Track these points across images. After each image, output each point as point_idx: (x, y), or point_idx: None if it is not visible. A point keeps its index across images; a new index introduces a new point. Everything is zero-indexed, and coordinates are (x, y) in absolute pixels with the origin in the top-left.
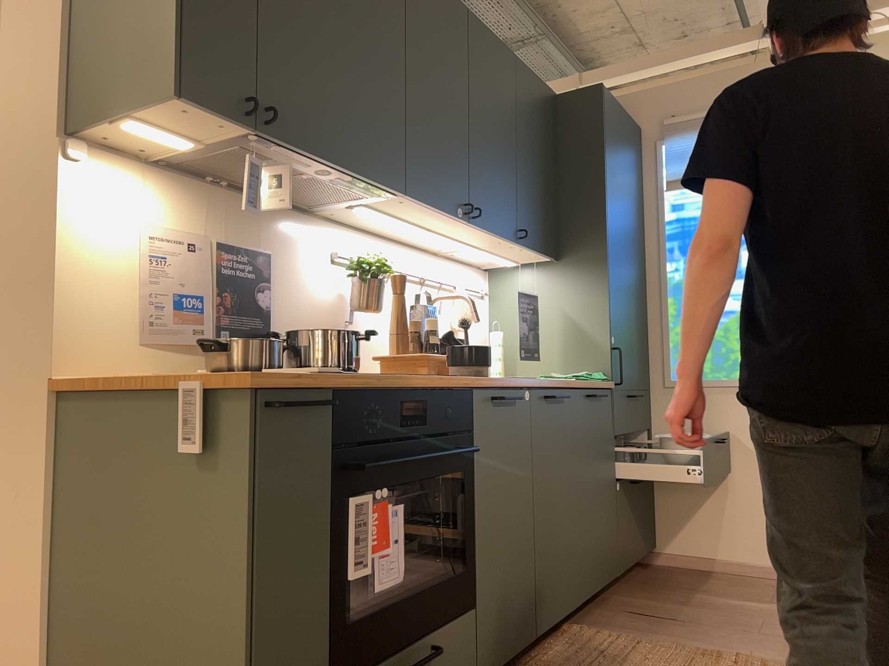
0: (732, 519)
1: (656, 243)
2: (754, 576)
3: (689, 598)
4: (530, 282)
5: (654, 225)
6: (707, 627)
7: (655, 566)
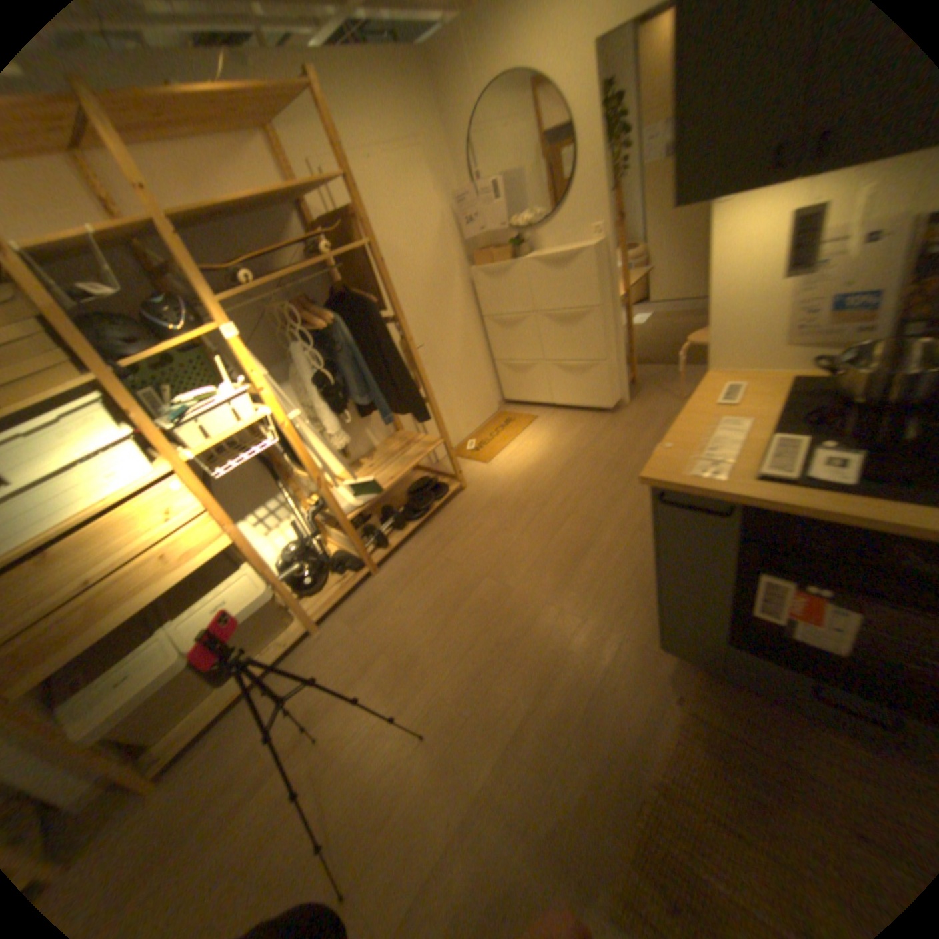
0: None
1: None
2: None
3: None
4: None
5: None
6: None
7: None
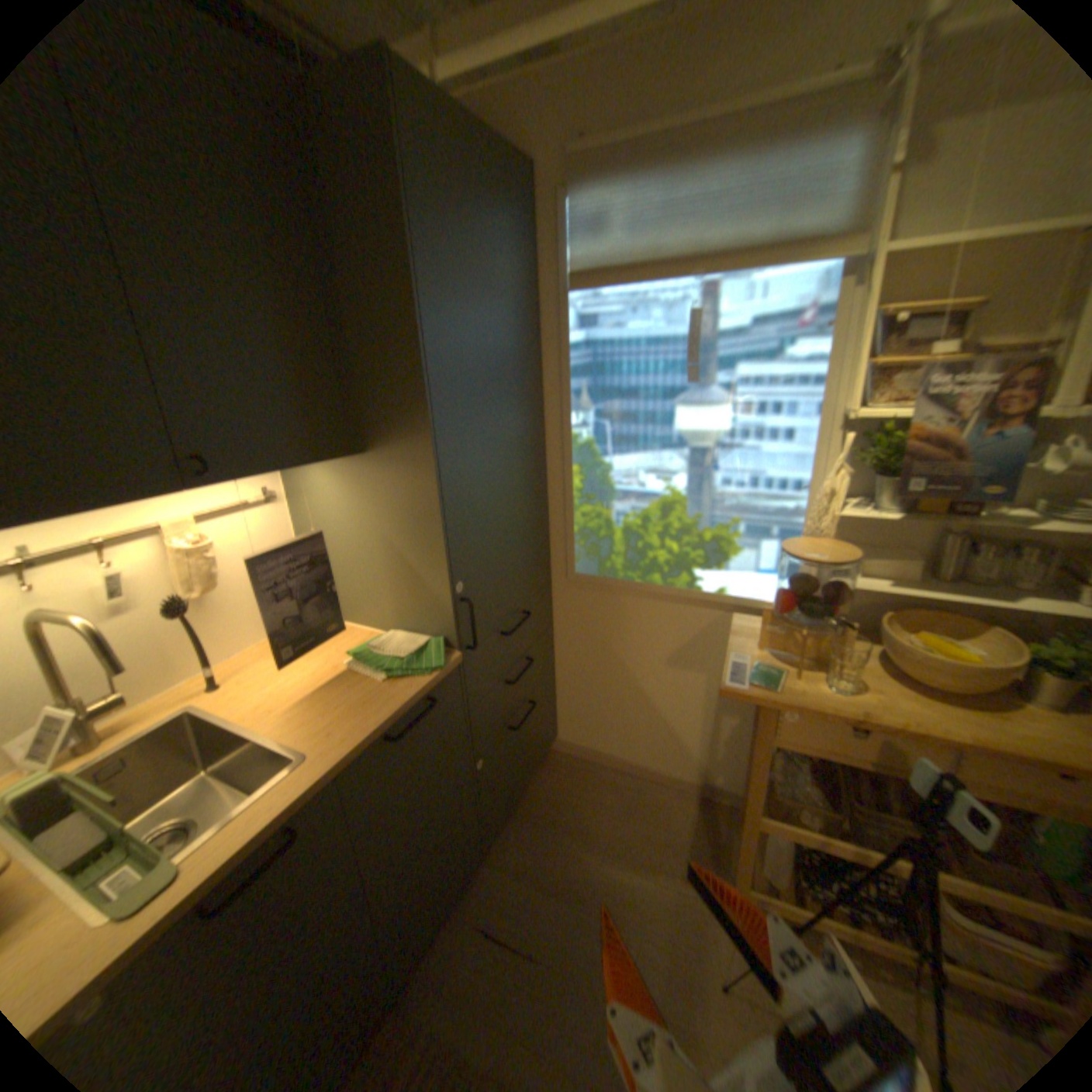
0: (635, 728)
1: (557, 380)
2: (653, 787)
3: (566, 869)
4: (333, 482)
5: (556, 349)
6: (563, 991)
7: (554, 757)
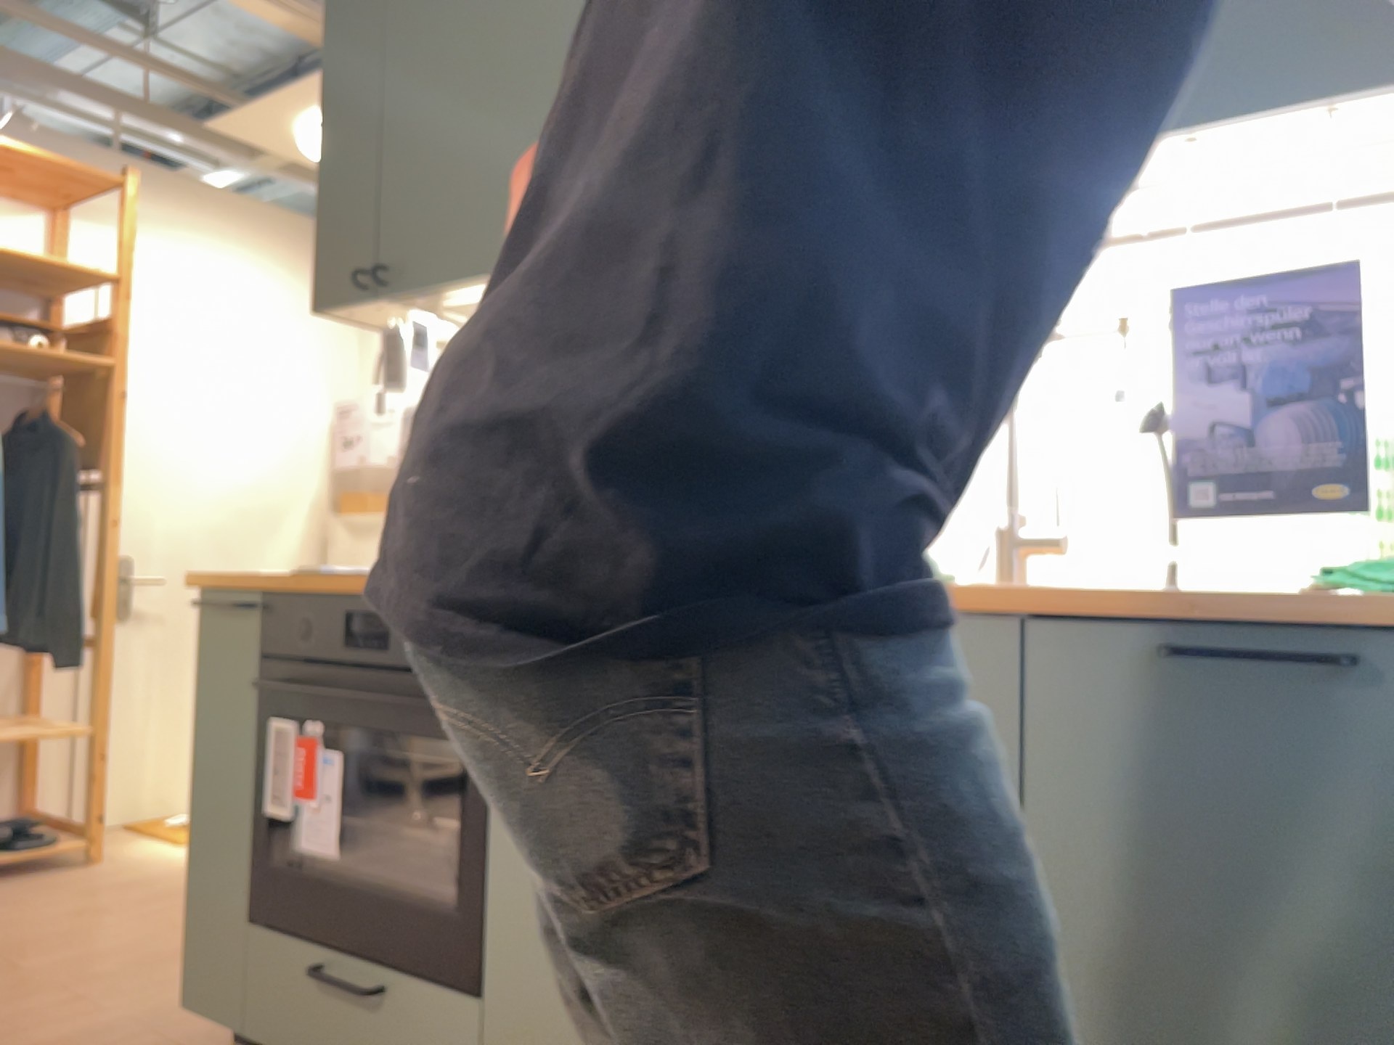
0: None
1: None
2: None
3: None
4: None
5: None
6: None
7: None
